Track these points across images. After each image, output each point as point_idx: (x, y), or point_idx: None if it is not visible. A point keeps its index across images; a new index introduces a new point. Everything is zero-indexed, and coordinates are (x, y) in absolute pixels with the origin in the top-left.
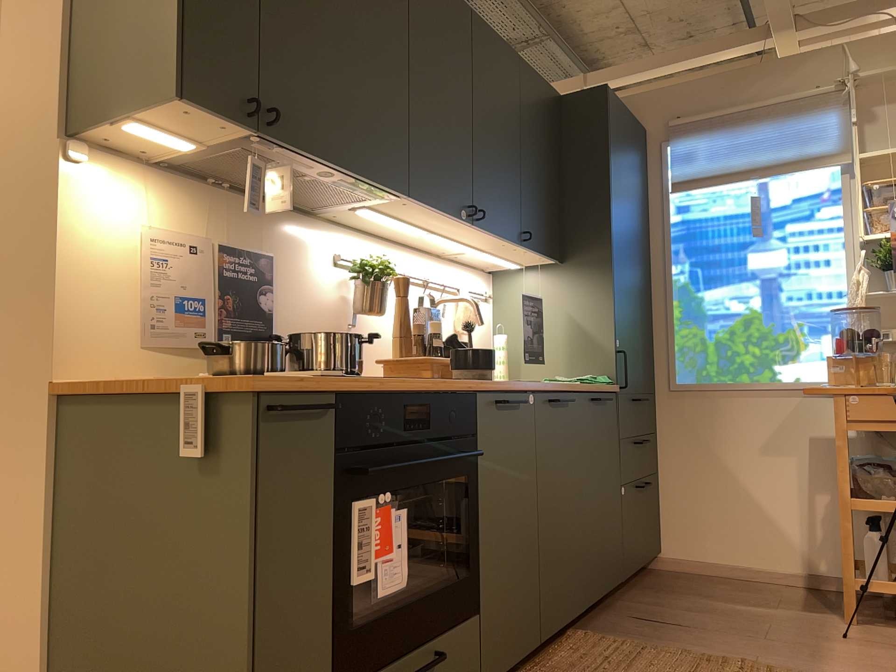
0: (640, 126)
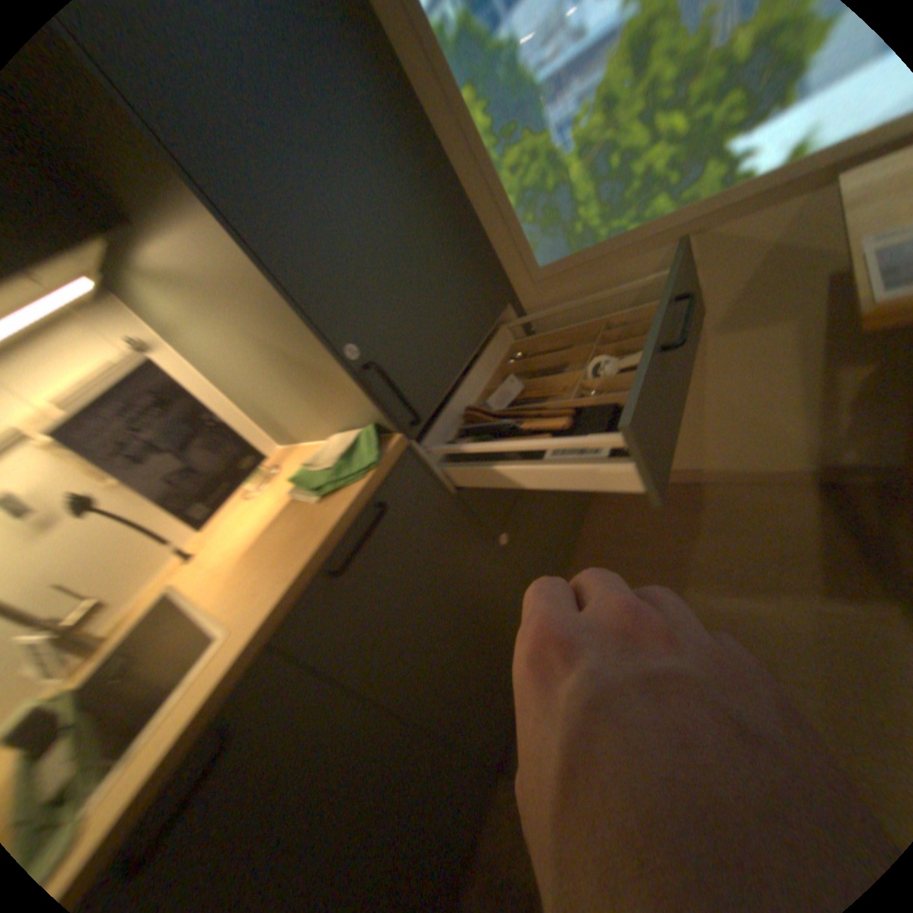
0: None
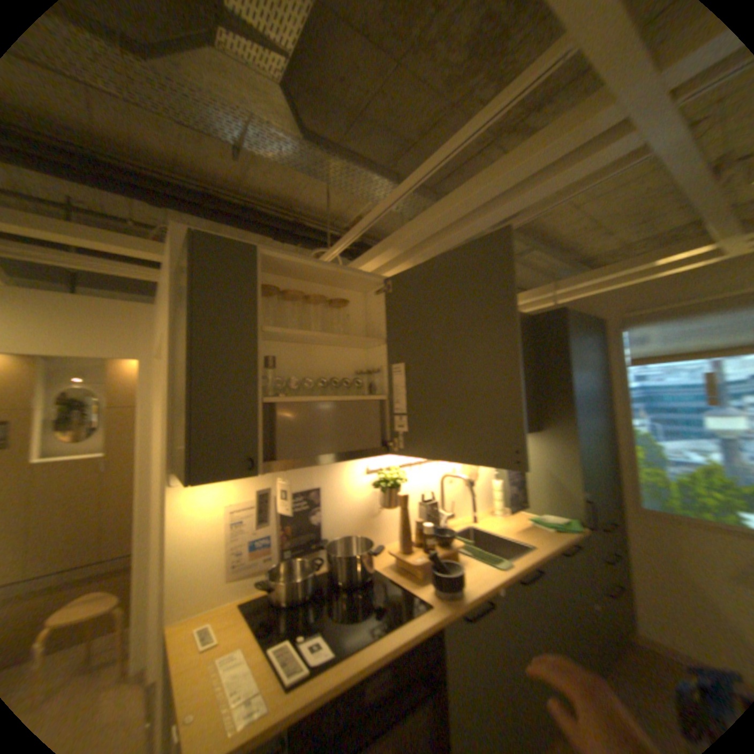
0: (601, 315)
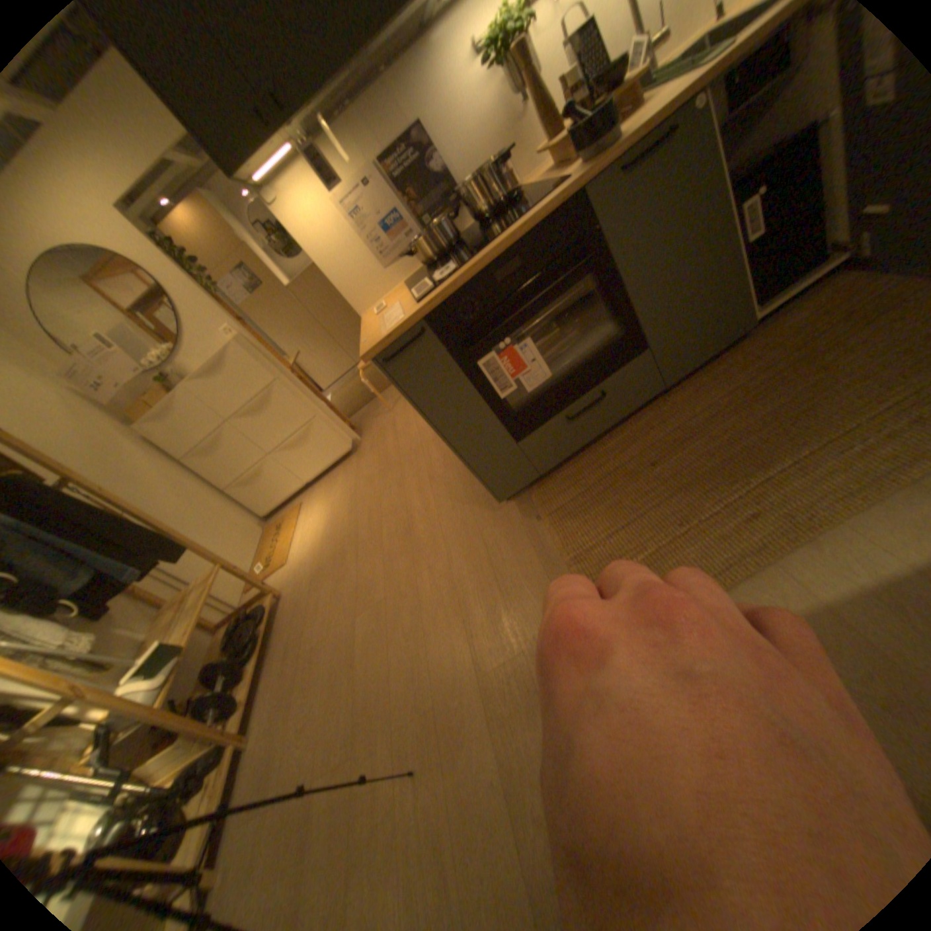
0: None
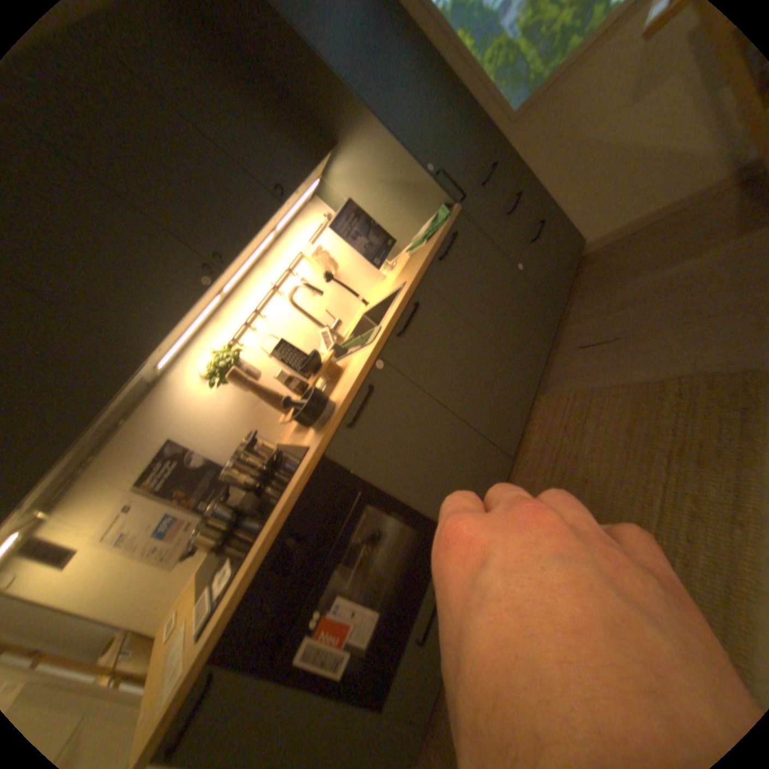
0: None
